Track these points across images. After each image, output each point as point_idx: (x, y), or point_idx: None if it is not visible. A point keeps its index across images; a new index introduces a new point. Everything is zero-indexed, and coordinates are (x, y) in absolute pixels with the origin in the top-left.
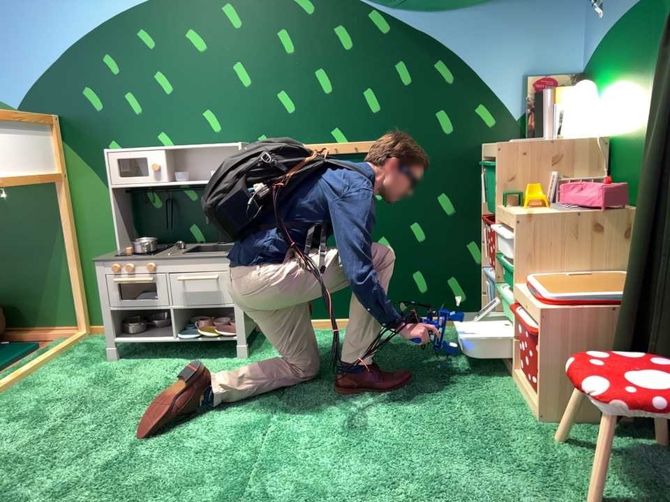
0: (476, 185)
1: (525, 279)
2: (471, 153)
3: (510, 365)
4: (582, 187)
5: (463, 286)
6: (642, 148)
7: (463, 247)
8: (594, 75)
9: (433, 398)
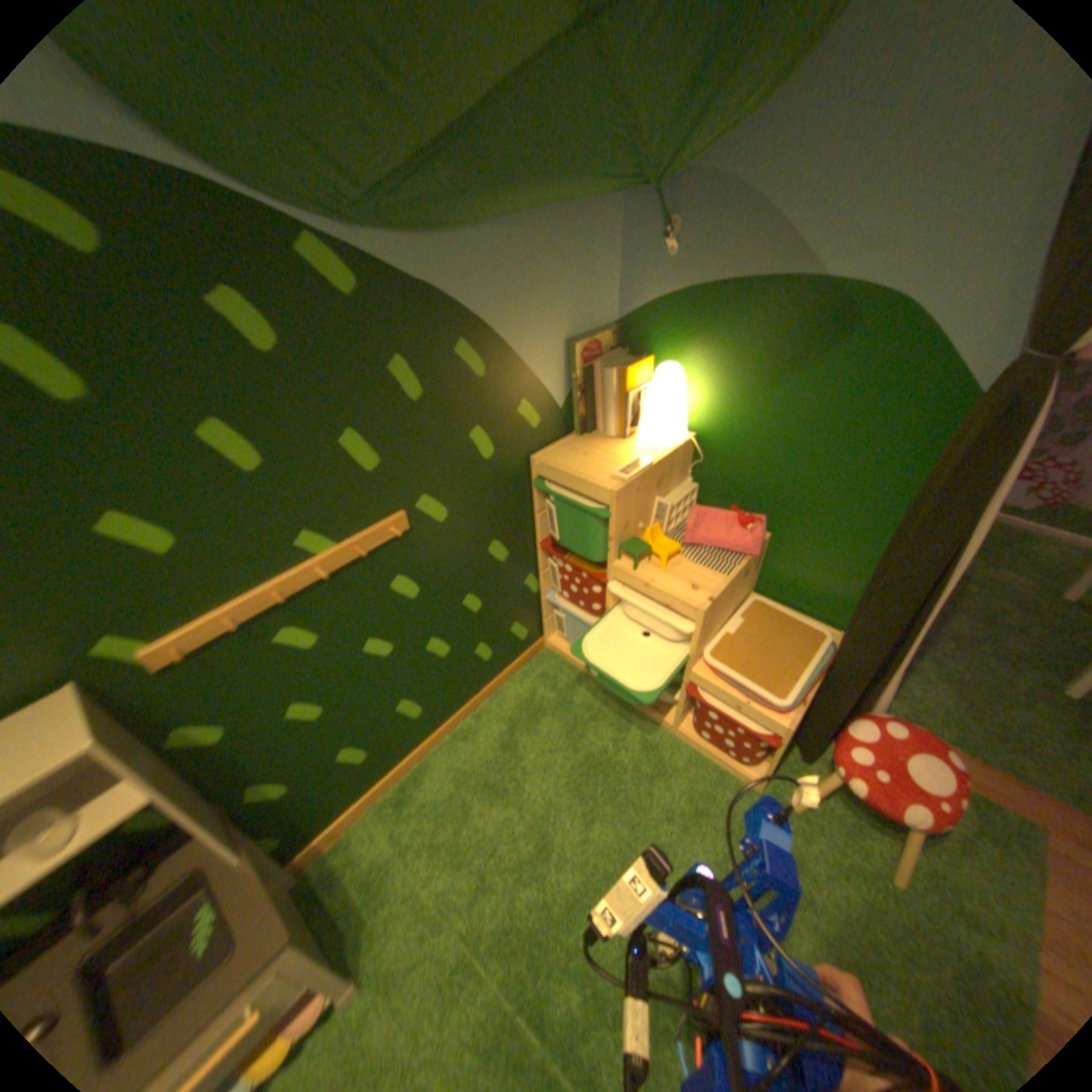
0: (535, 510)
1: (703, 656)
2: (527, 472)
3: (668, 720)
4: (709, 516)
5: (530, 621)
6: (783, 474)
7: (526, 585)
8: (669, 345)
9: (661, 834)
